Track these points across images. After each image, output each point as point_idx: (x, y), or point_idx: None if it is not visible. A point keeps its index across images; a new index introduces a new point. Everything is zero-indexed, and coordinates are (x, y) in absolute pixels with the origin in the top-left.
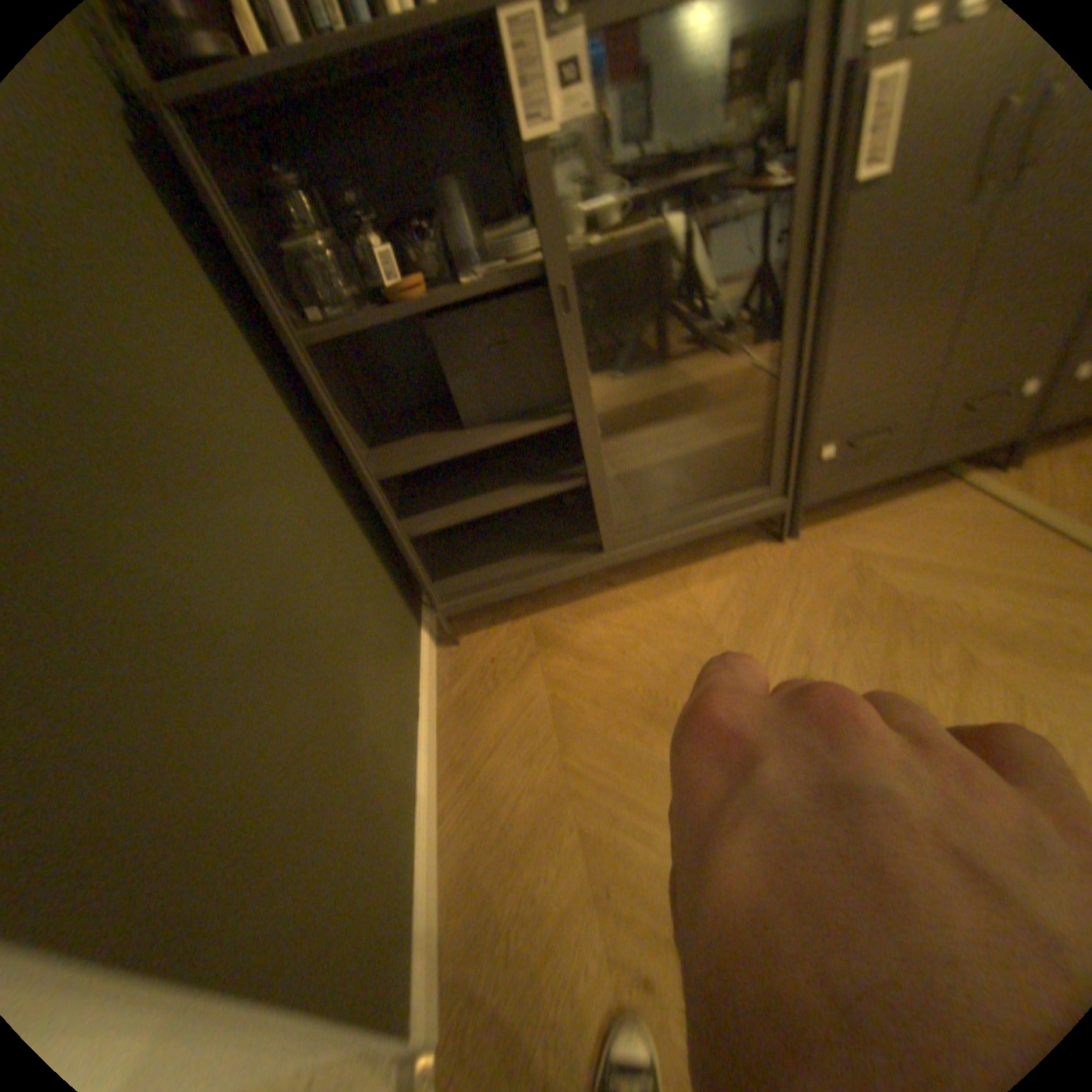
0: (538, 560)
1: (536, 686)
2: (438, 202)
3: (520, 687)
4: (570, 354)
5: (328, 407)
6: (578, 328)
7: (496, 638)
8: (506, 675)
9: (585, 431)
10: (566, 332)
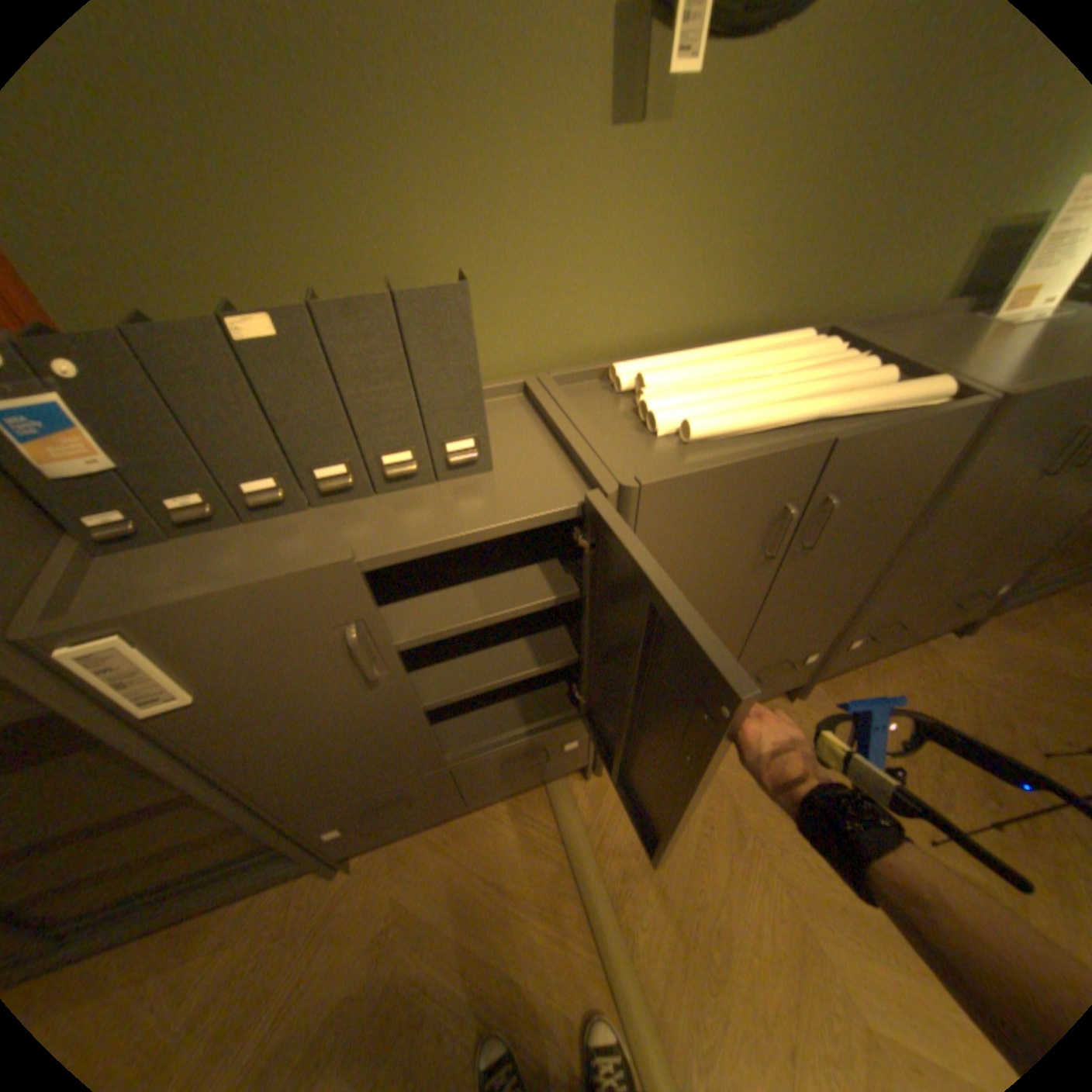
0: None
1: None
2: None
3: None
4: None
5: None
6: None
7: None
8: None
9: None
10: None
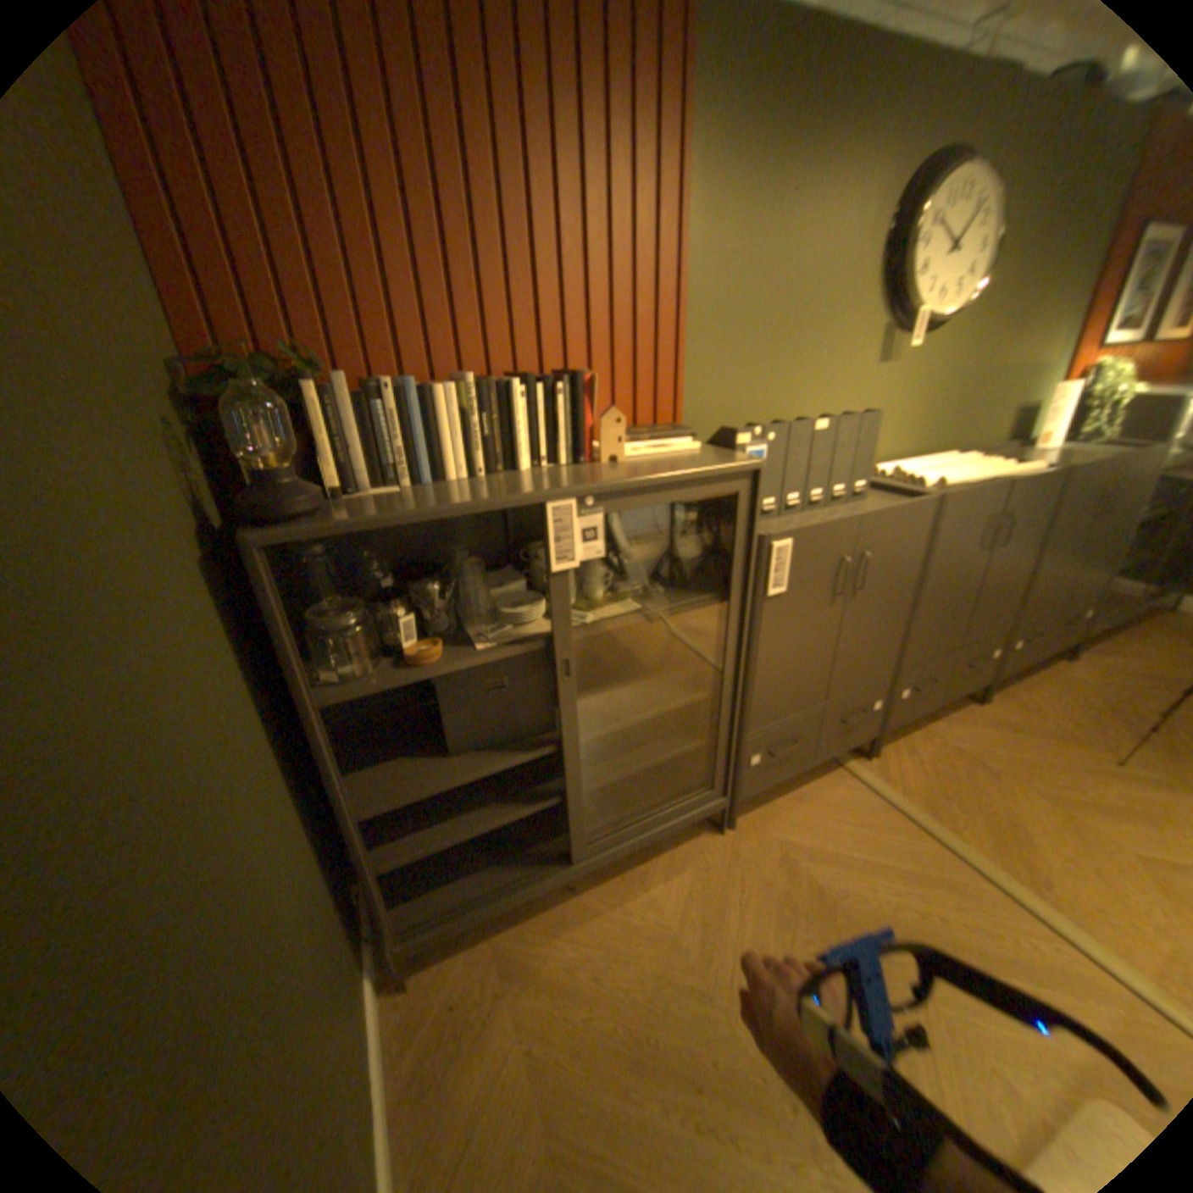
0: (509, 883)
1: (506, 1044)
2: (447, 559)
3: (487, 1049)
4: (567, 705)
5: (330, 766)
6: (575, 686)
7: (451, 978)
8: (468, 1032)
9: (570, 762)
10: (566, 690)
